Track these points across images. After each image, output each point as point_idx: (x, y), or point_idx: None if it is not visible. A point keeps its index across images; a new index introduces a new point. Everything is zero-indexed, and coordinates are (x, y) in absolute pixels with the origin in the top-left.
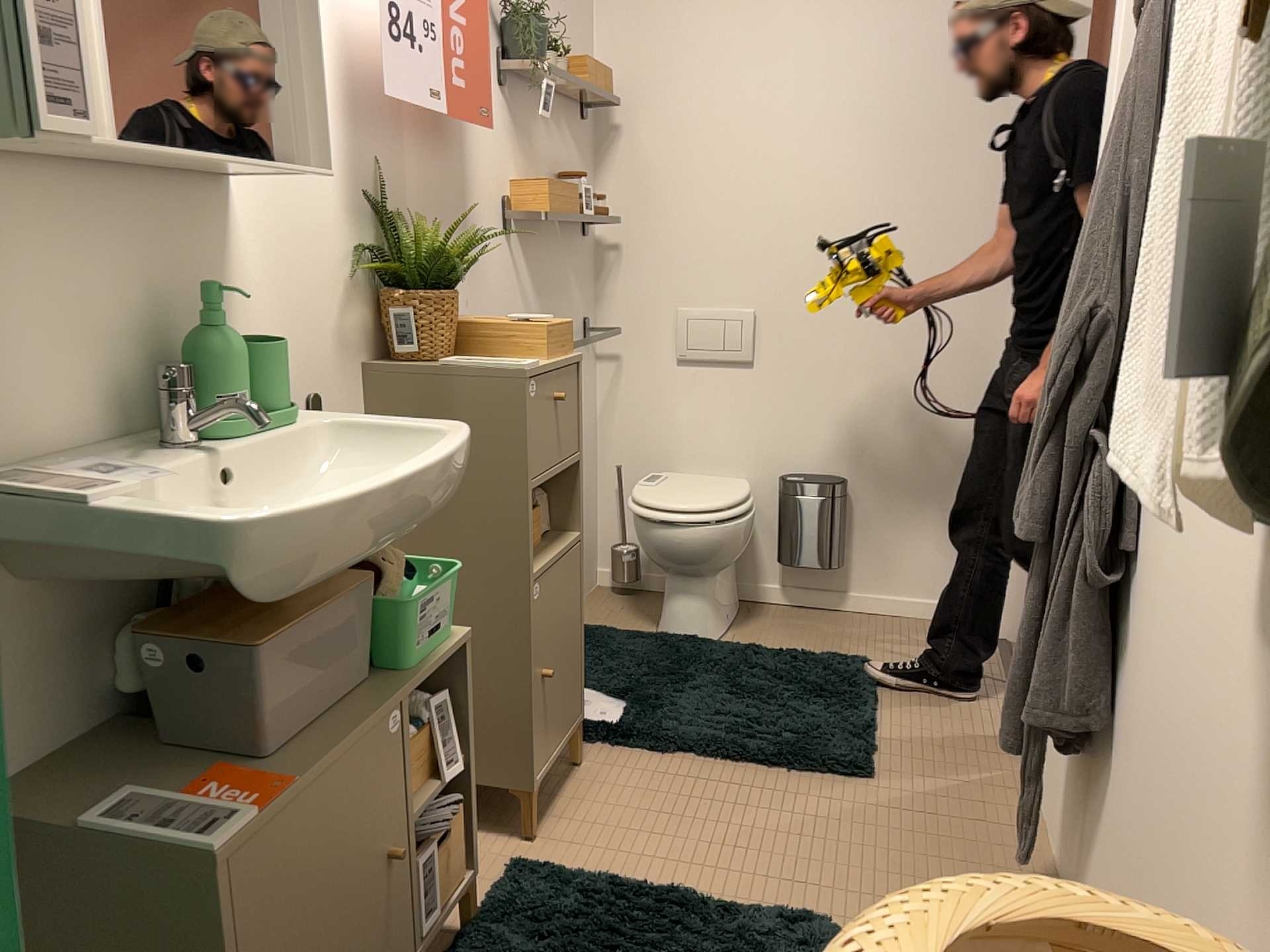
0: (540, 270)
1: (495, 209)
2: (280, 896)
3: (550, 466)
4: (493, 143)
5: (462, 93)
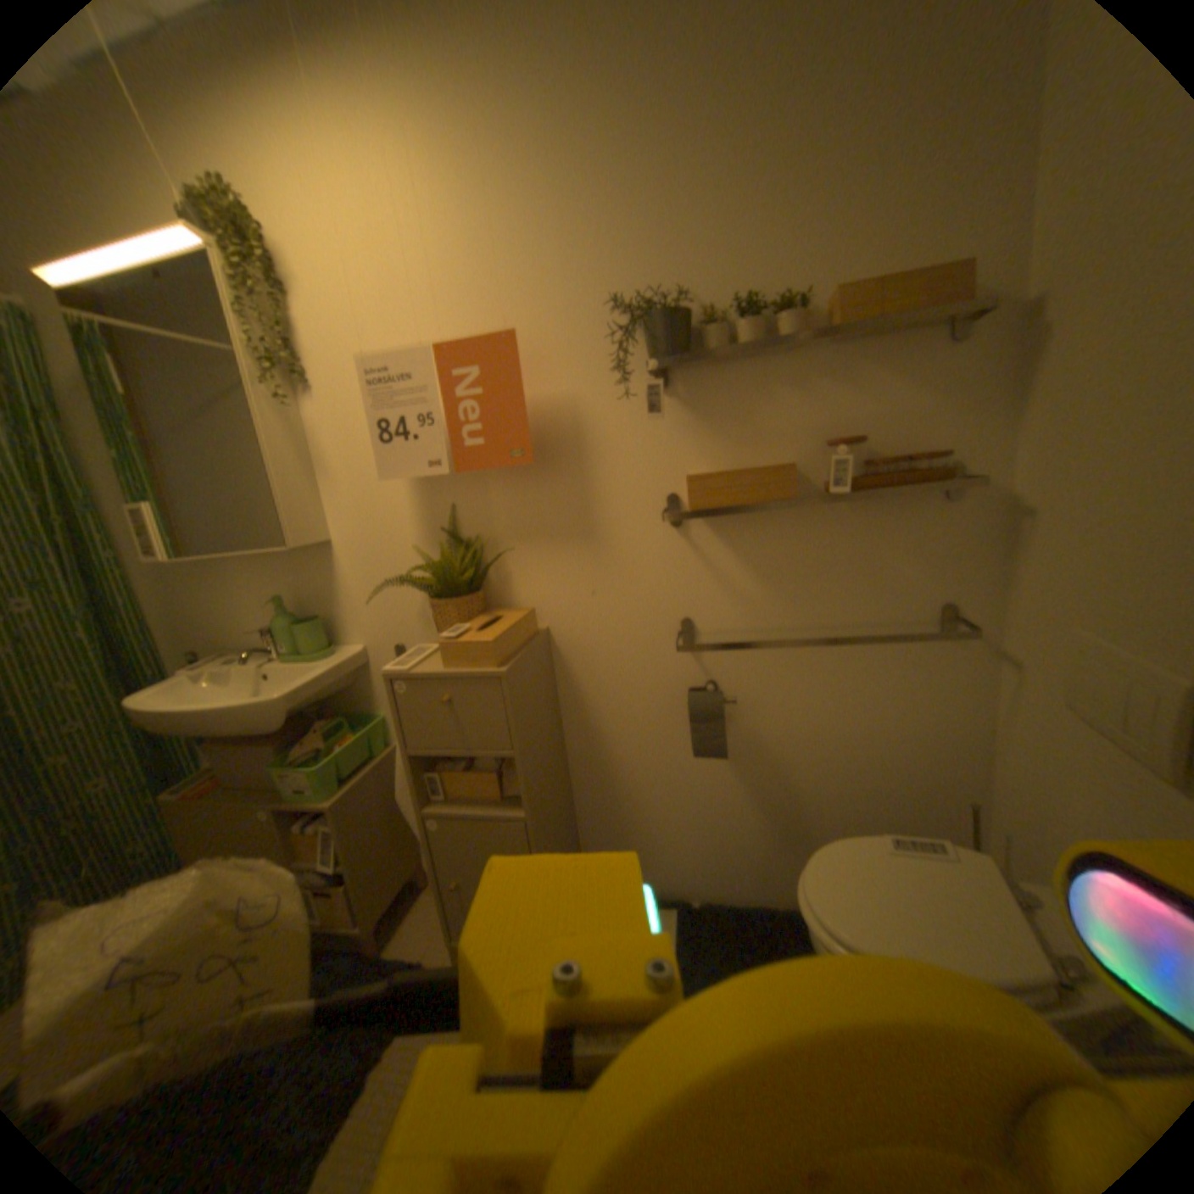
0: (774, 552)
1: (647, 505)
2: (196, 834)
3: (443, 747)
4: (641, 444)
5: (476, 444)
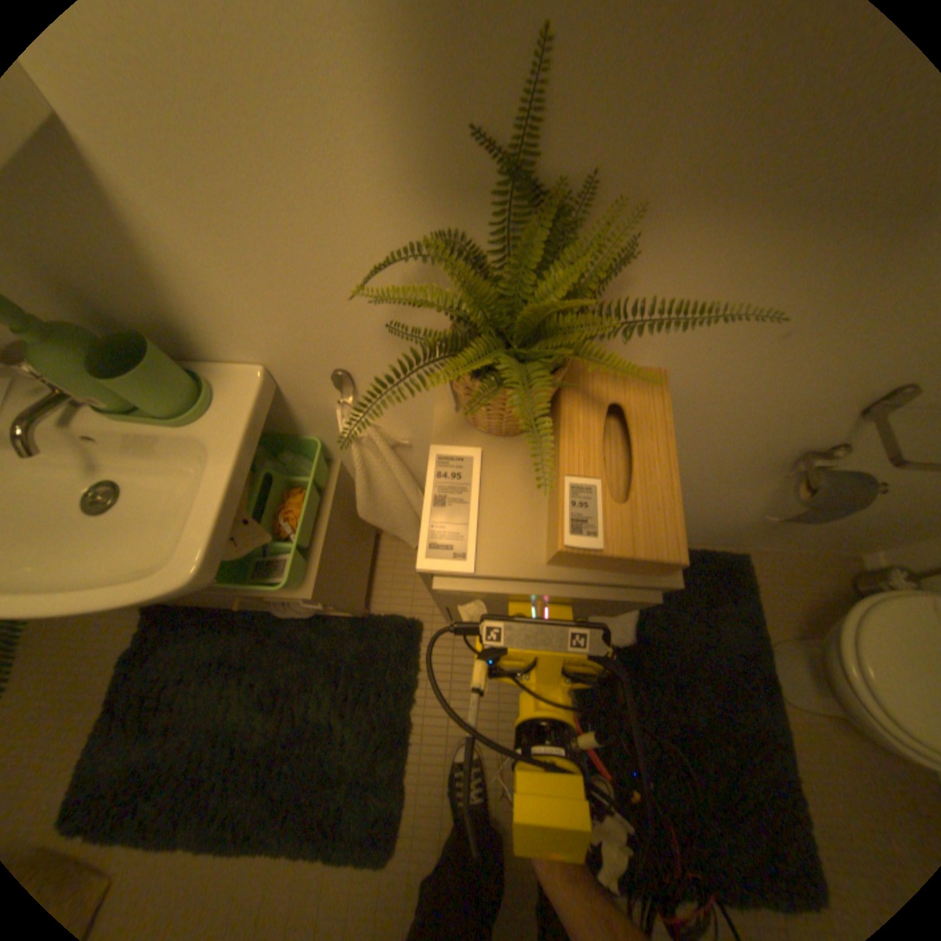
0: None
1: None
2: None
3: None
4: None
5: None
